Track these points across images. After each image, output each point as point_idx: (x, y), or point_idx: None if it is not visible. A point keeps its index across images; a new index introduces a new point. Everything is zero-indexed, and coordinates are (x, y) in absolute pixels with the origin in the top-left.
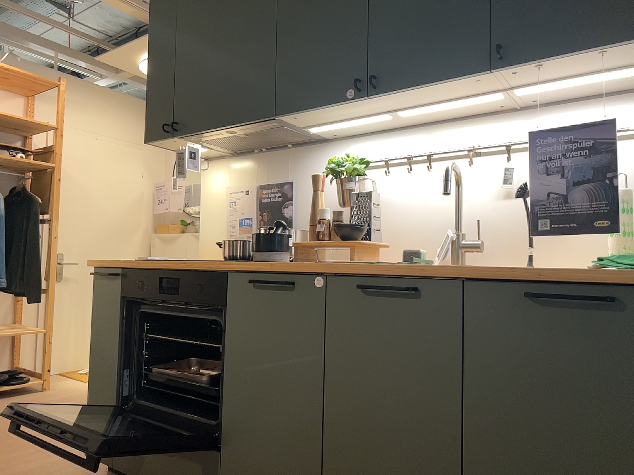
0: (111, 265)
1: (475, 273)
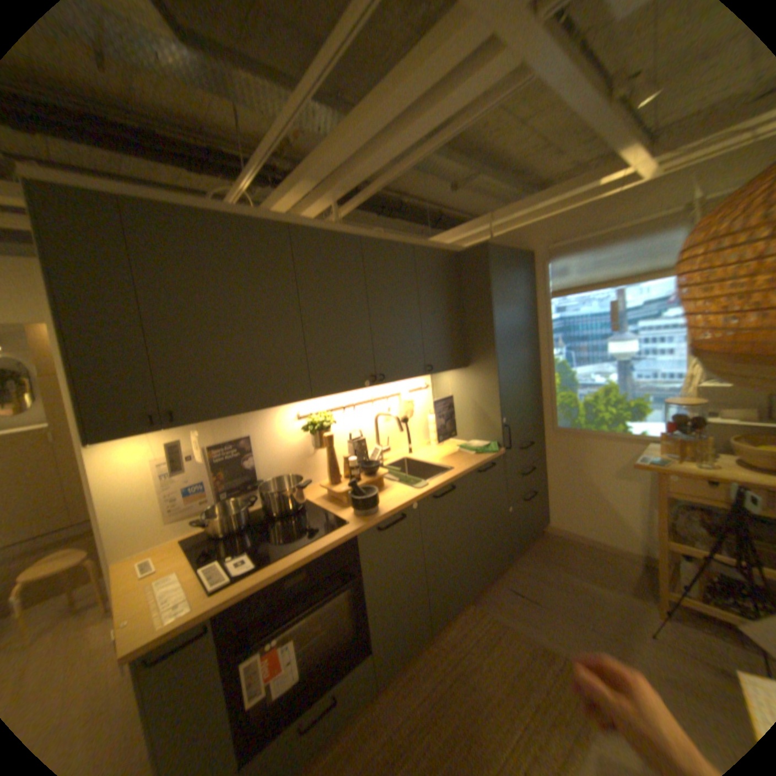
0: (190, 625)
1: (468, 471)
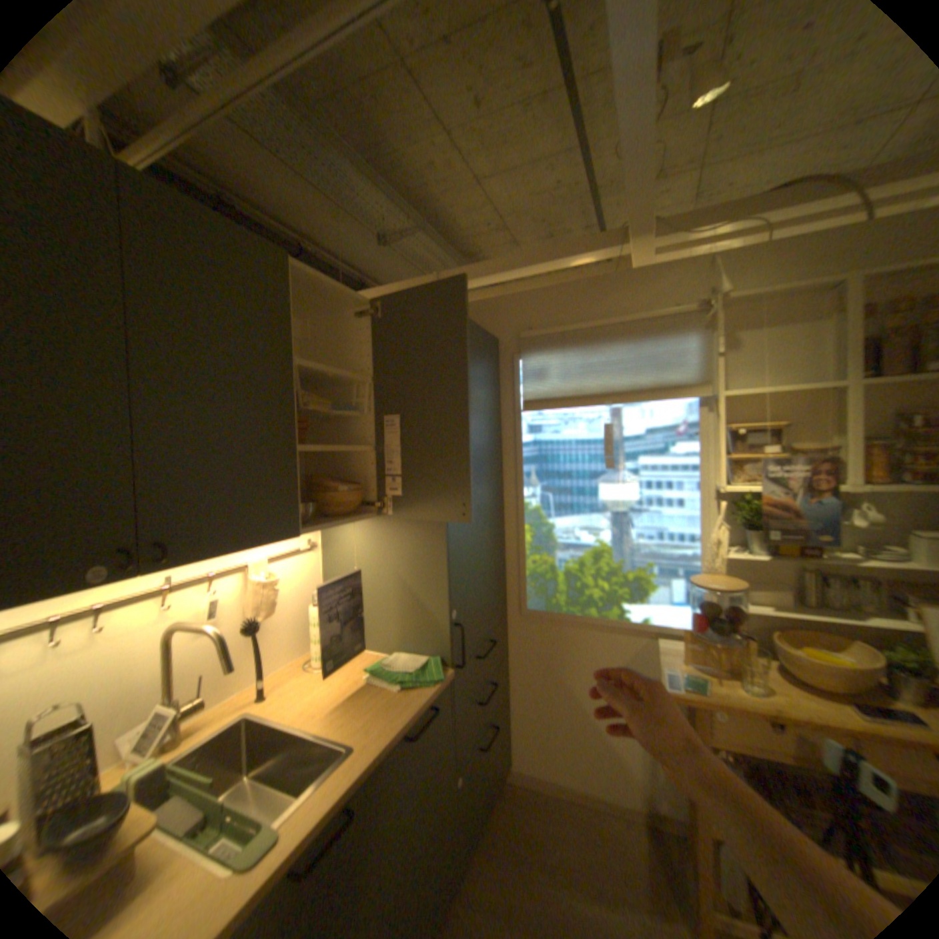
0: None
1: (386, 751)
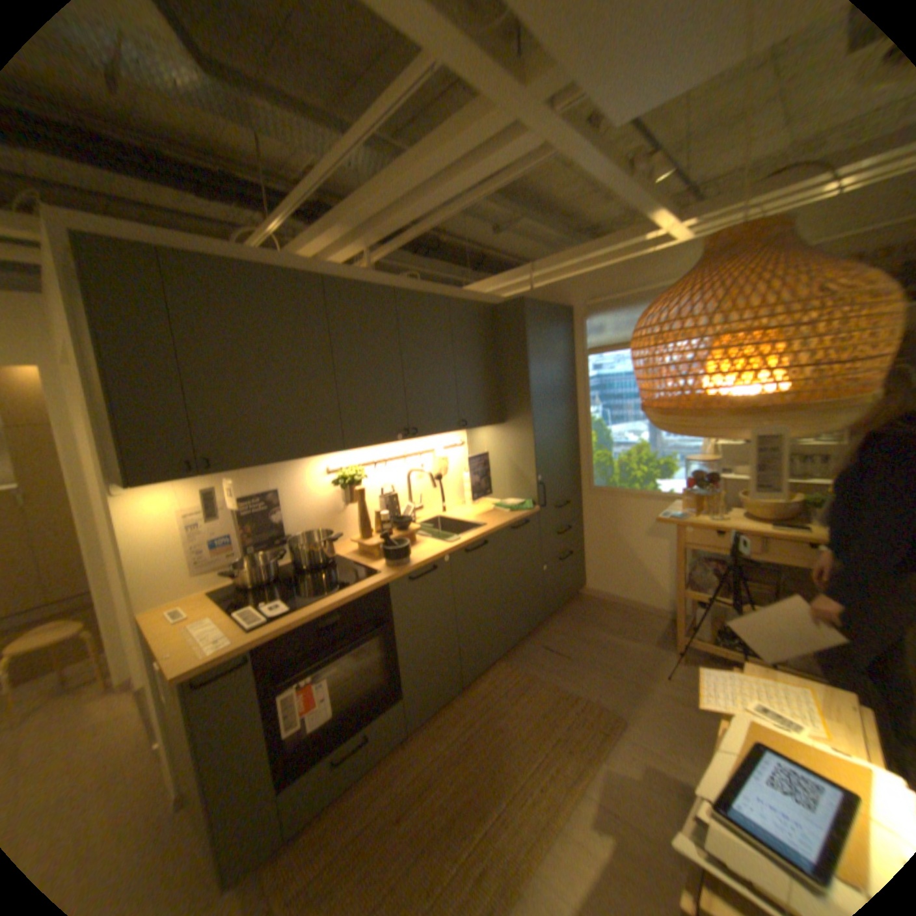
0: (232, 656)
1: (501, 527)
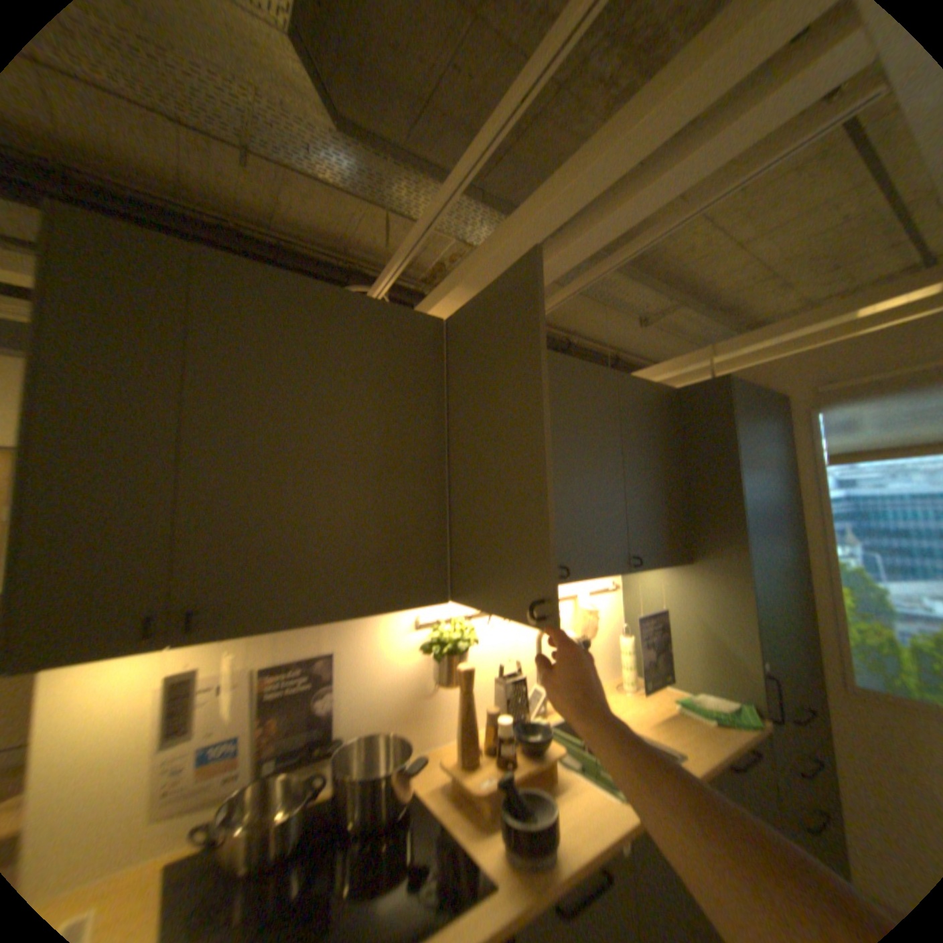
0: None
1: (720, 768)
